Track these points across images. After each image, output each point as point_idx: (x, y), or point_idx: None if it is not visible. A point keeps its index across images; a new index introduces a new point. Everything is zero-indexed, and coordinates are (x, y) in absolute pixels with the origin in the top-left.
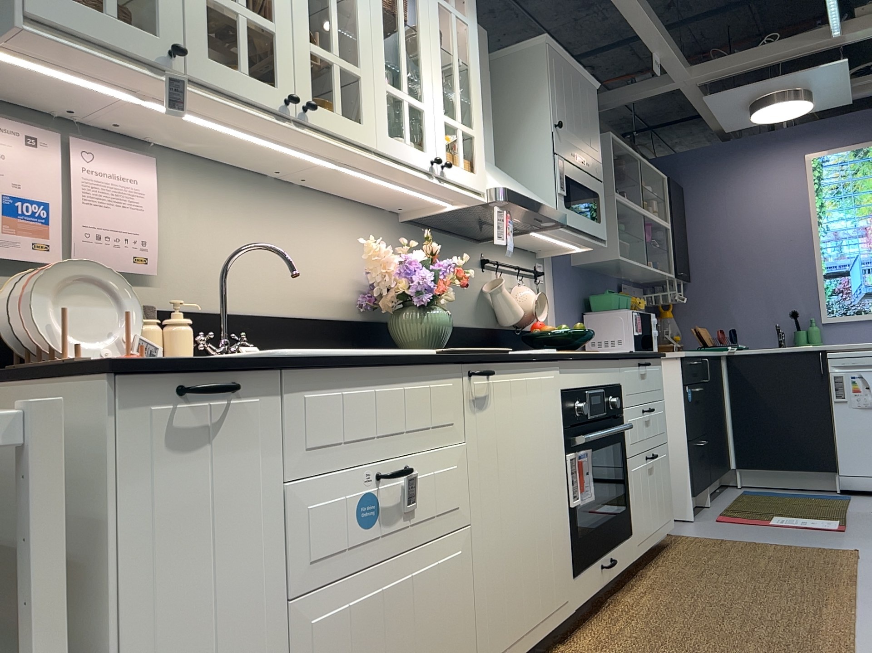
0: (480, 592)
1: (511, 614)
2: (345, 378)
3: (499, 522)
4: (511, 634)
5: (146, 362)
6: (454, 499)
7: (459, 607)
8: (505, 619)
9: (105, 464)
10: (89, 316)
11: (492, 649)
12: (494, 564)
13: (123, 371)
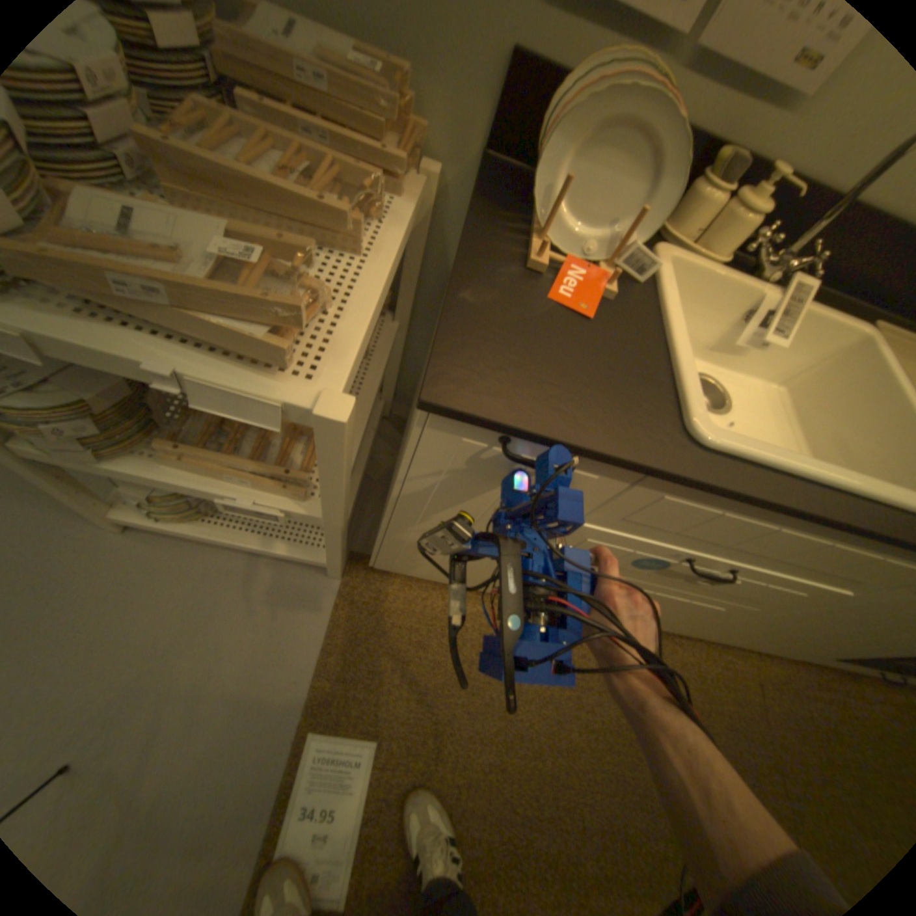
0: (718, 624)
1: (731, 638)
2: (757, 512)
3: (805, 626)
4: (718, 639)
5: (475, 418)
6: (771, 602)
7: (684, 617)
8: (721, 635)
9: (412, 454)
10: (620, 178)
11: (688, 632)
12: (756, 628)
13: (443, 417)
